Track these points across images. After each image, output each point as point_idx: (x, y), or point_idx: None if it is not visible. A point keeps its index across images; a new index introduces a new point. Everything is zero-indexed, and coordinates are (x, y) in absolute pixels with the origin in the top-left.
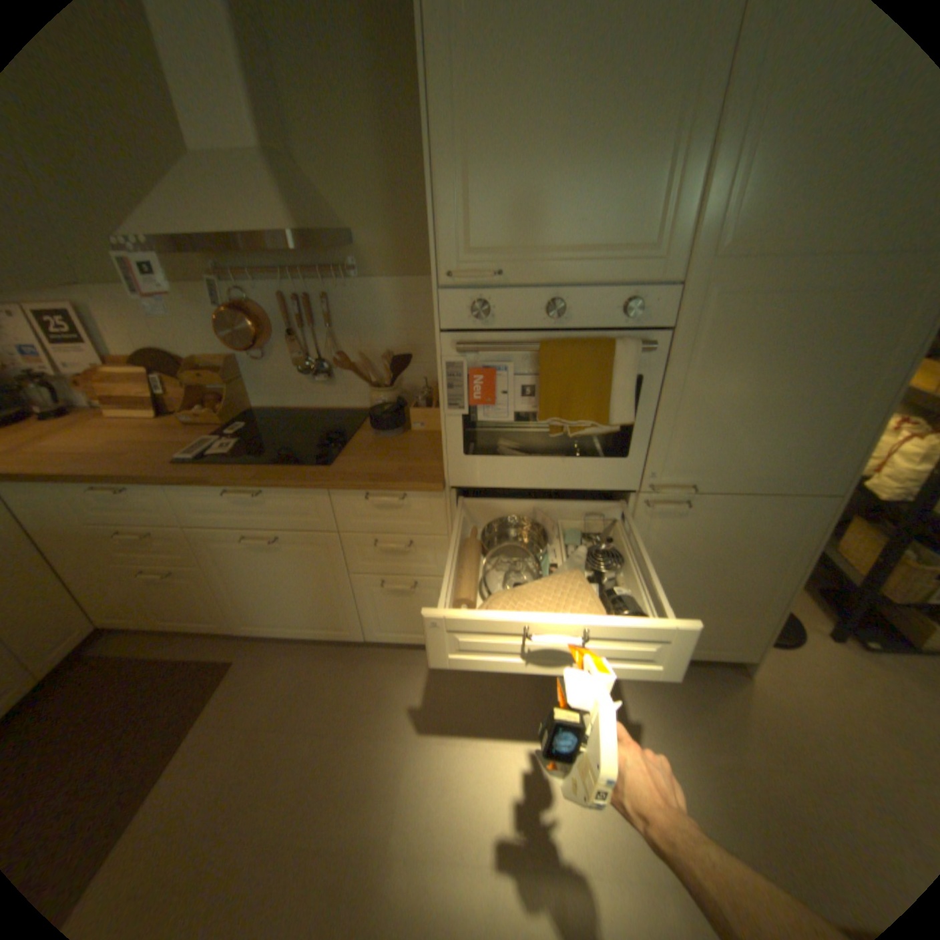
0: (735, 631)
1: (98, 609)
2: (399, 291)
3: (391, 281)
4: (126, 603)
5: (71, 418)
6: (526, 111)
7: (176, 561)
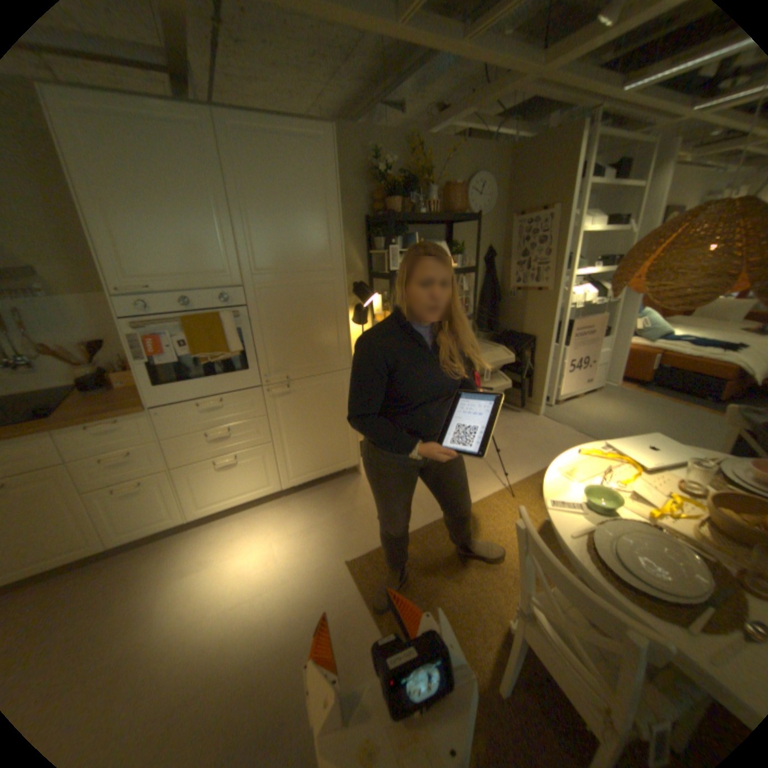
0: (339, 449)
1: None
2: (82, 302)
3: (73, 297)
4: None
5: None
6: (139, 219)
7: None
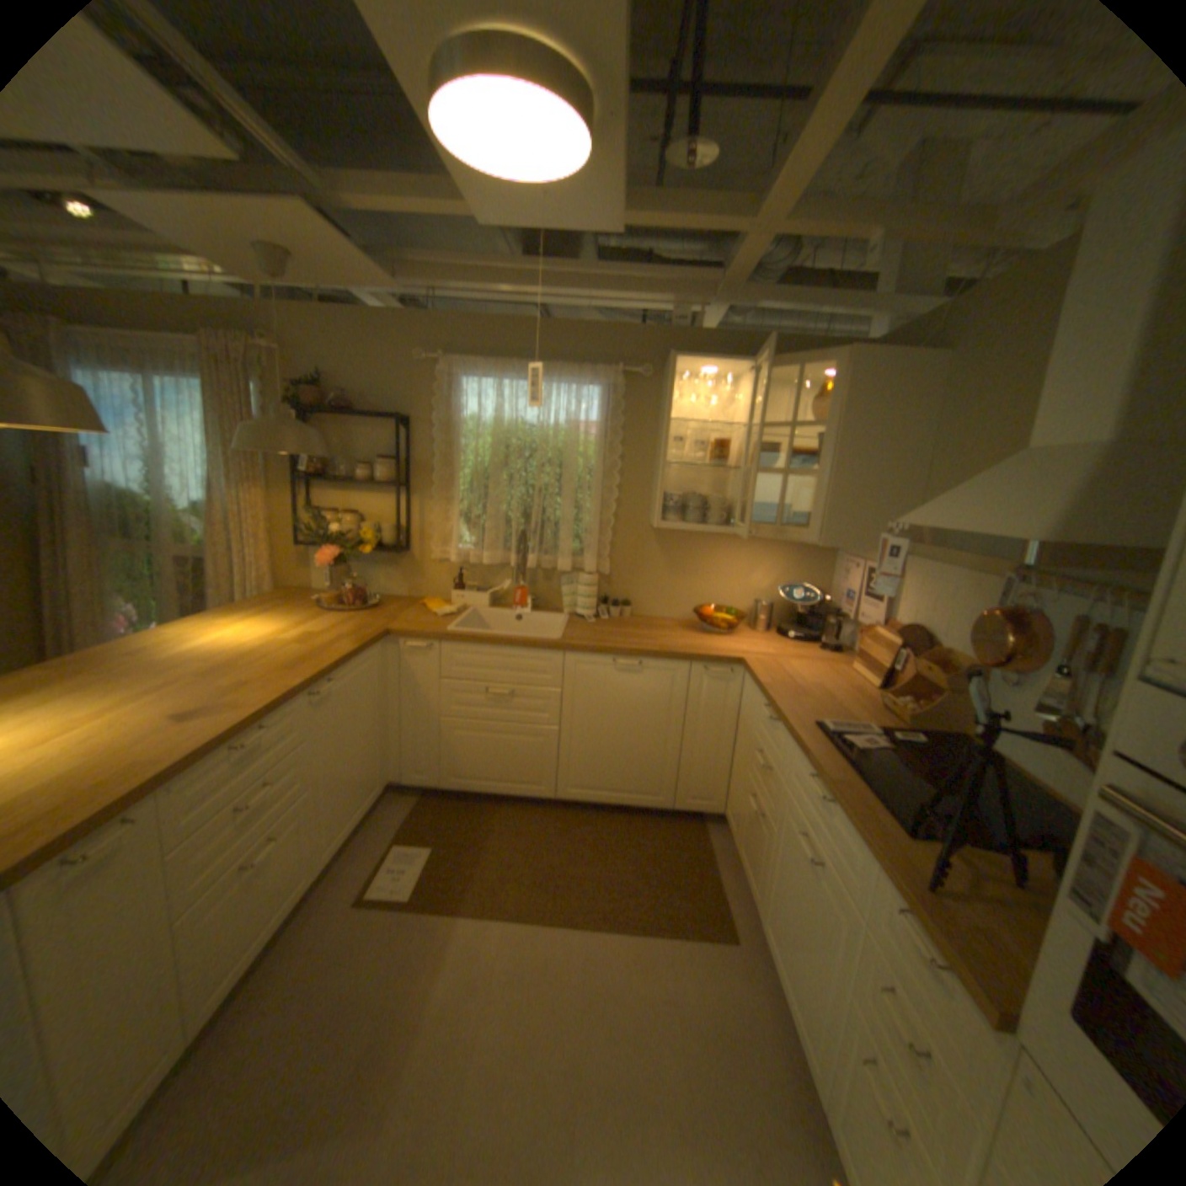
0: None
1: (731, 802)
2: None
3: None
4: (741, 813)
5: (837, 656)
6: None
7: (771, 809)
